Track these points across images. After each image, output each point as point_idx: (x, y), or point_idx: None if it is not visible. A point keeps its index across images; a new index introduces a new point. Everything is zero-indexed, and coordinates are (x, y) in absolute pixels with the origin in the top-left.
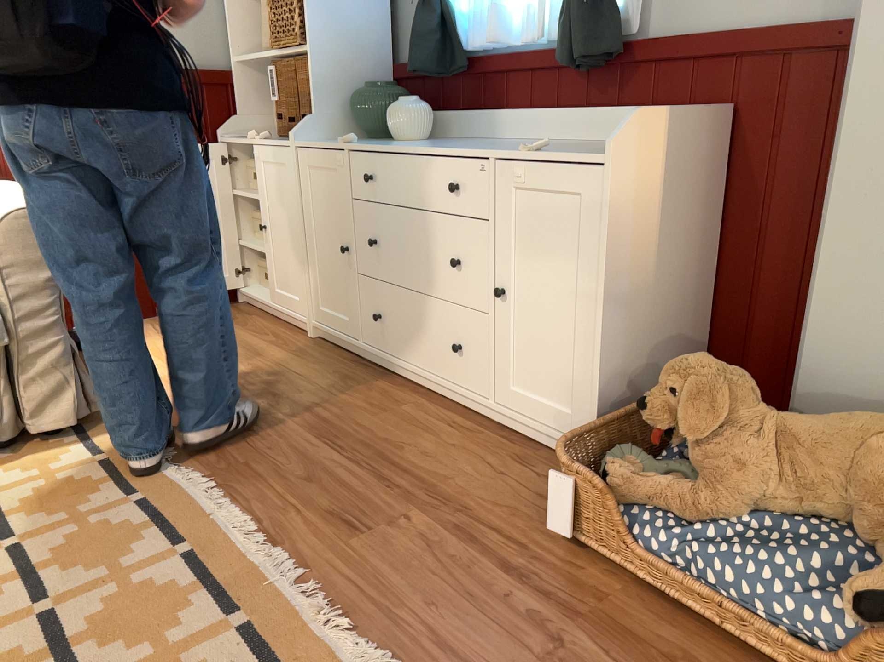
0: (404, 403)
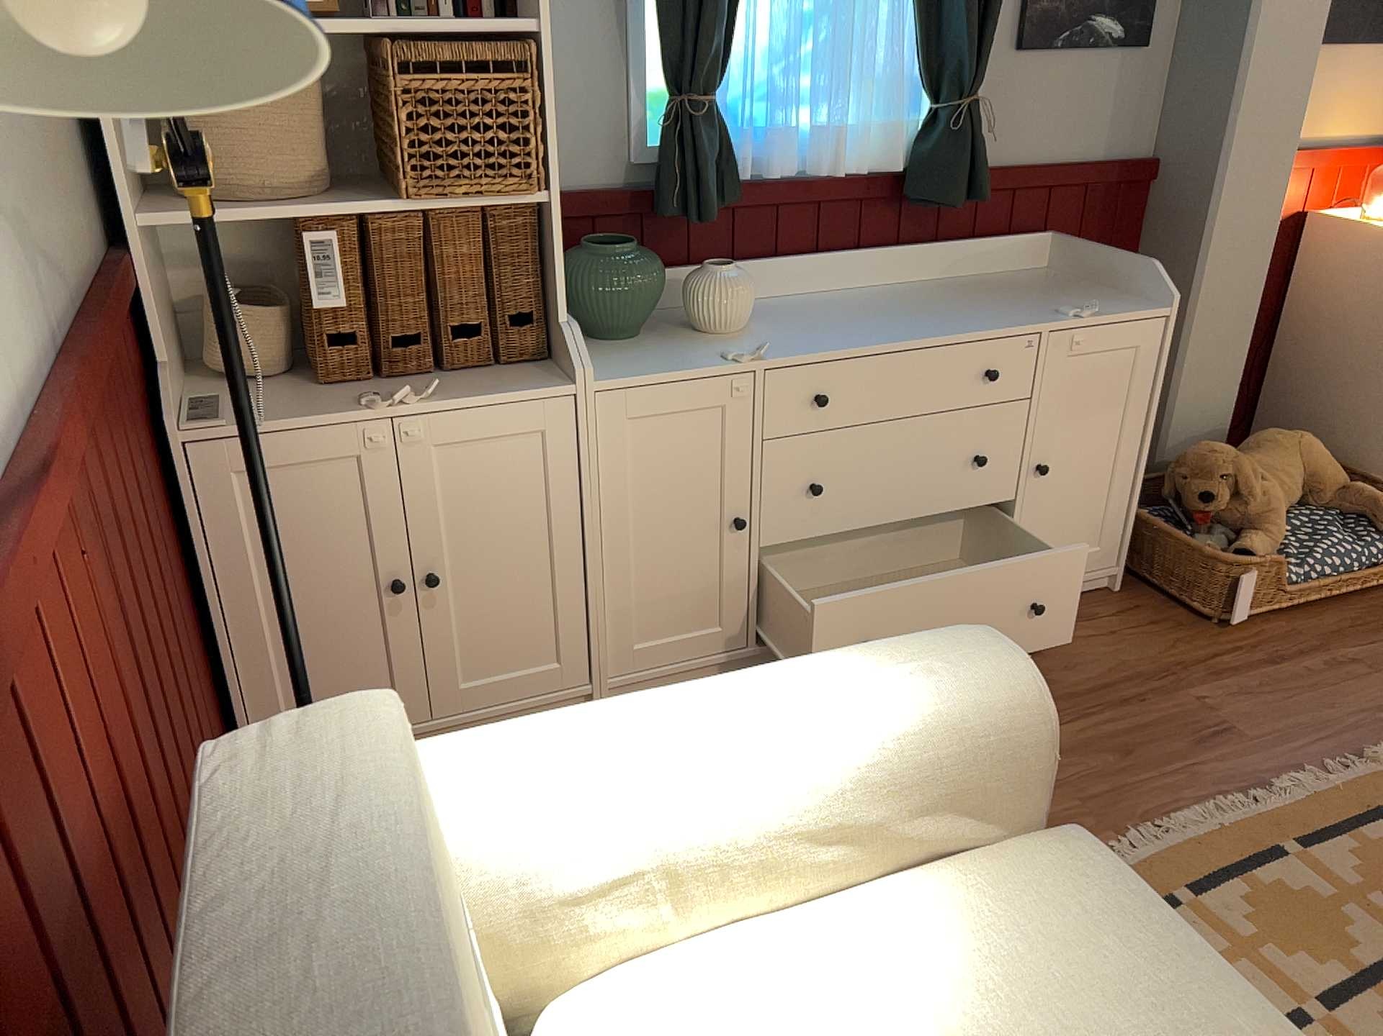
0: None
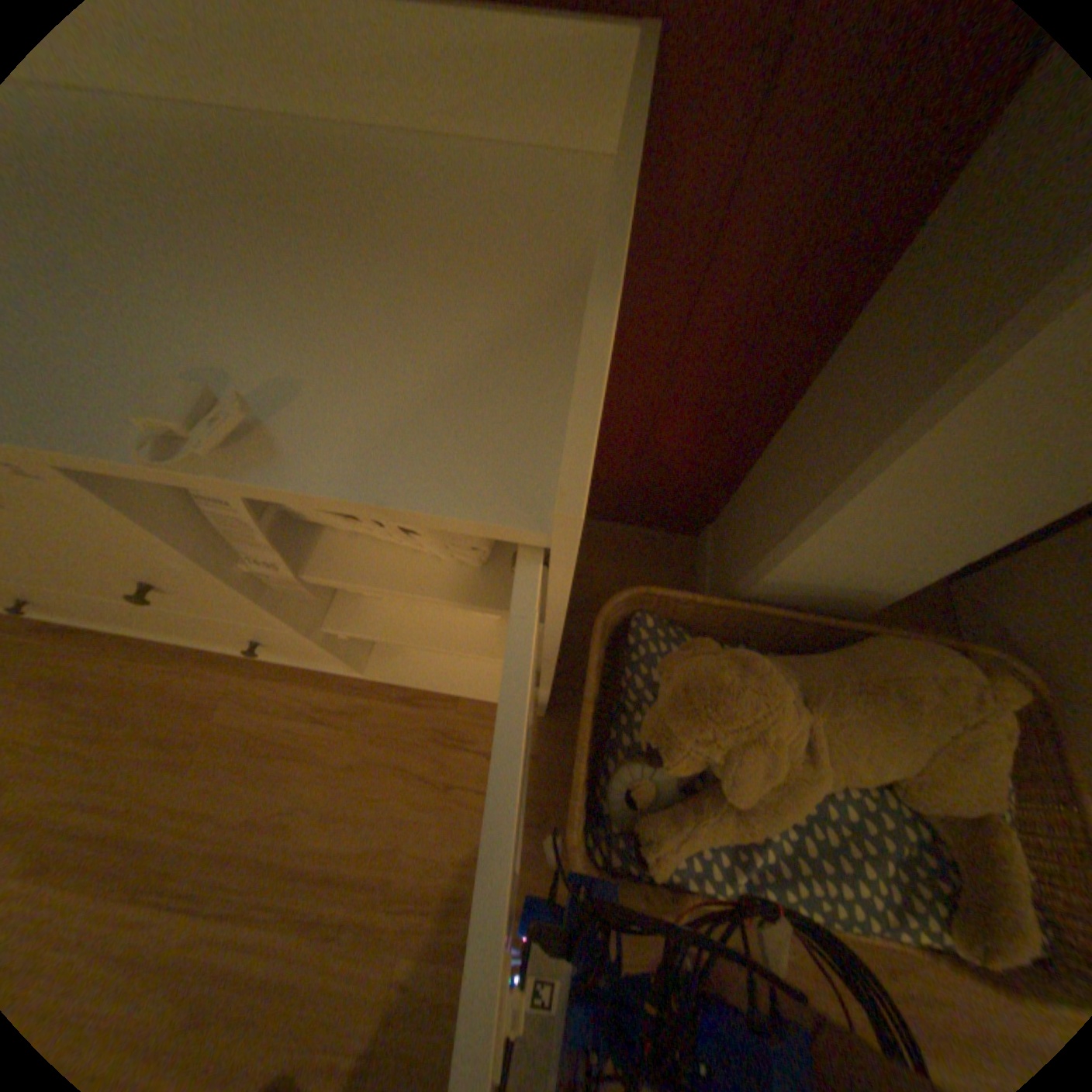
0: (209, 700)
